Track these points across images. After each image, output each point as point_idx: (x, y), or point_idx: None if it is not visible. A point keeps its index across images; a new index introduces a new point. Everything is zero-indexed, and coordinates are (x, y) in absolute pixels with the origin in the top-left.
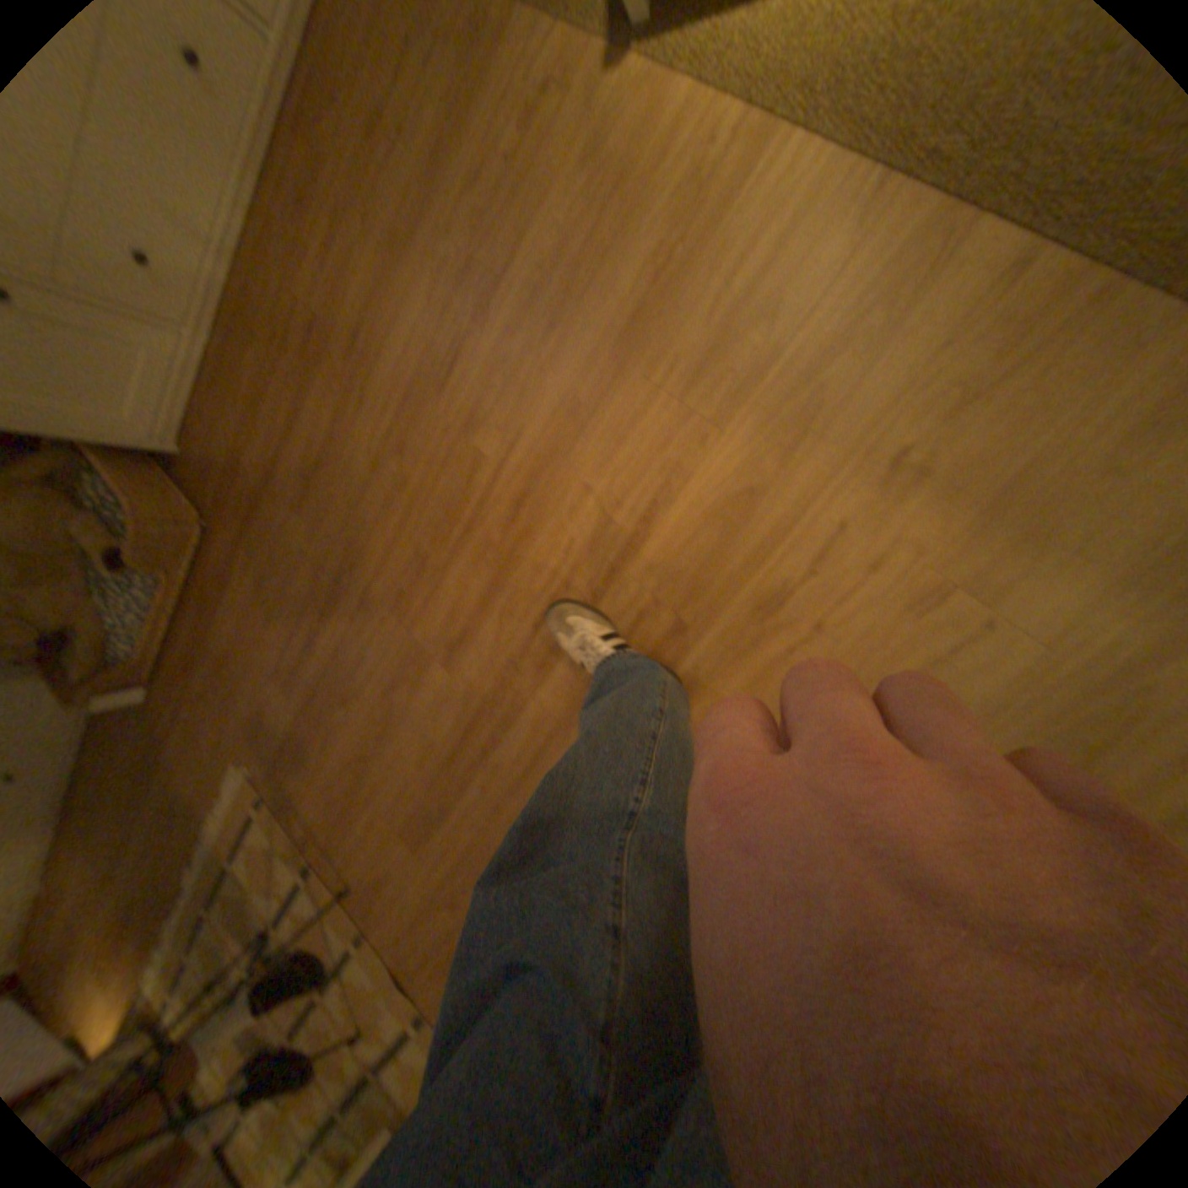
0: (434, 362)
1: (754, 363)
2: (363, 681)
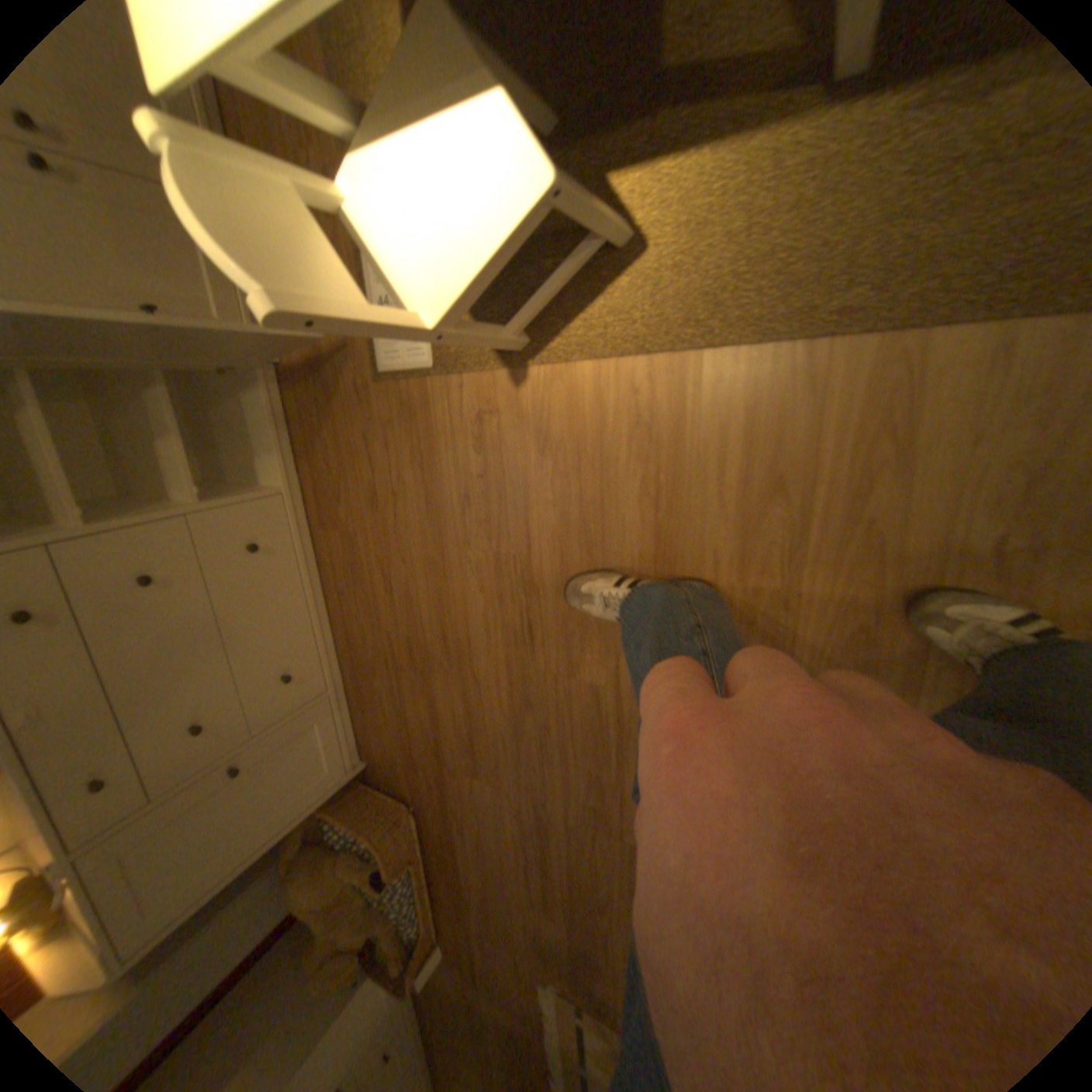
0: (512, 632)
1: (788, 526)
2: (604, 888)
